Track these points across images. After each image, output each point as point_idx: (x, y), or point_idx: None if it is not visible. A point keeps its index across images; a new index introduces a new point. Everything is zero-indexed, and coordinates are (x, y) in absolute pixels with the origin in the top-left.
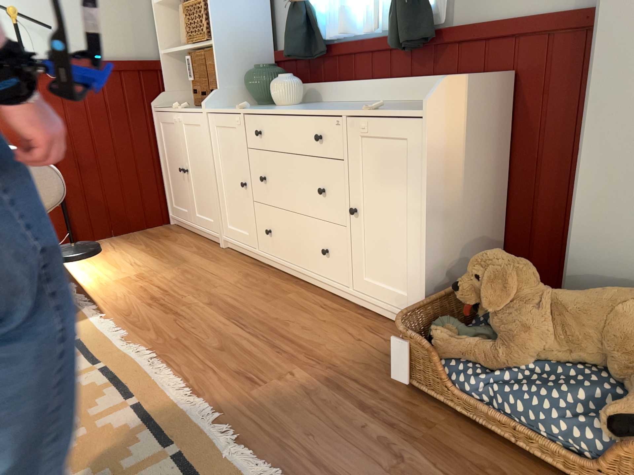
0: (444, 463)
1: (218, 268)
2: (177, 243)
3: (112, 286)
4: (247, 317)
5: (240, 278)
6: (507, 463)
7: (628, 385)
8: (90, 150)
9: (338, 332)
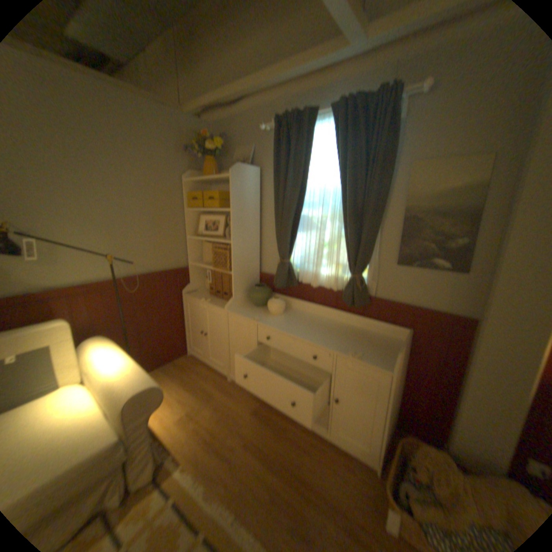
0: None
1: (234, 405)
2: (198, 377)
3: (173, 430)
4: (273, 462)
5: (252, 416)
6: None
7: None
8: (144, 324)
9: (331, 475)
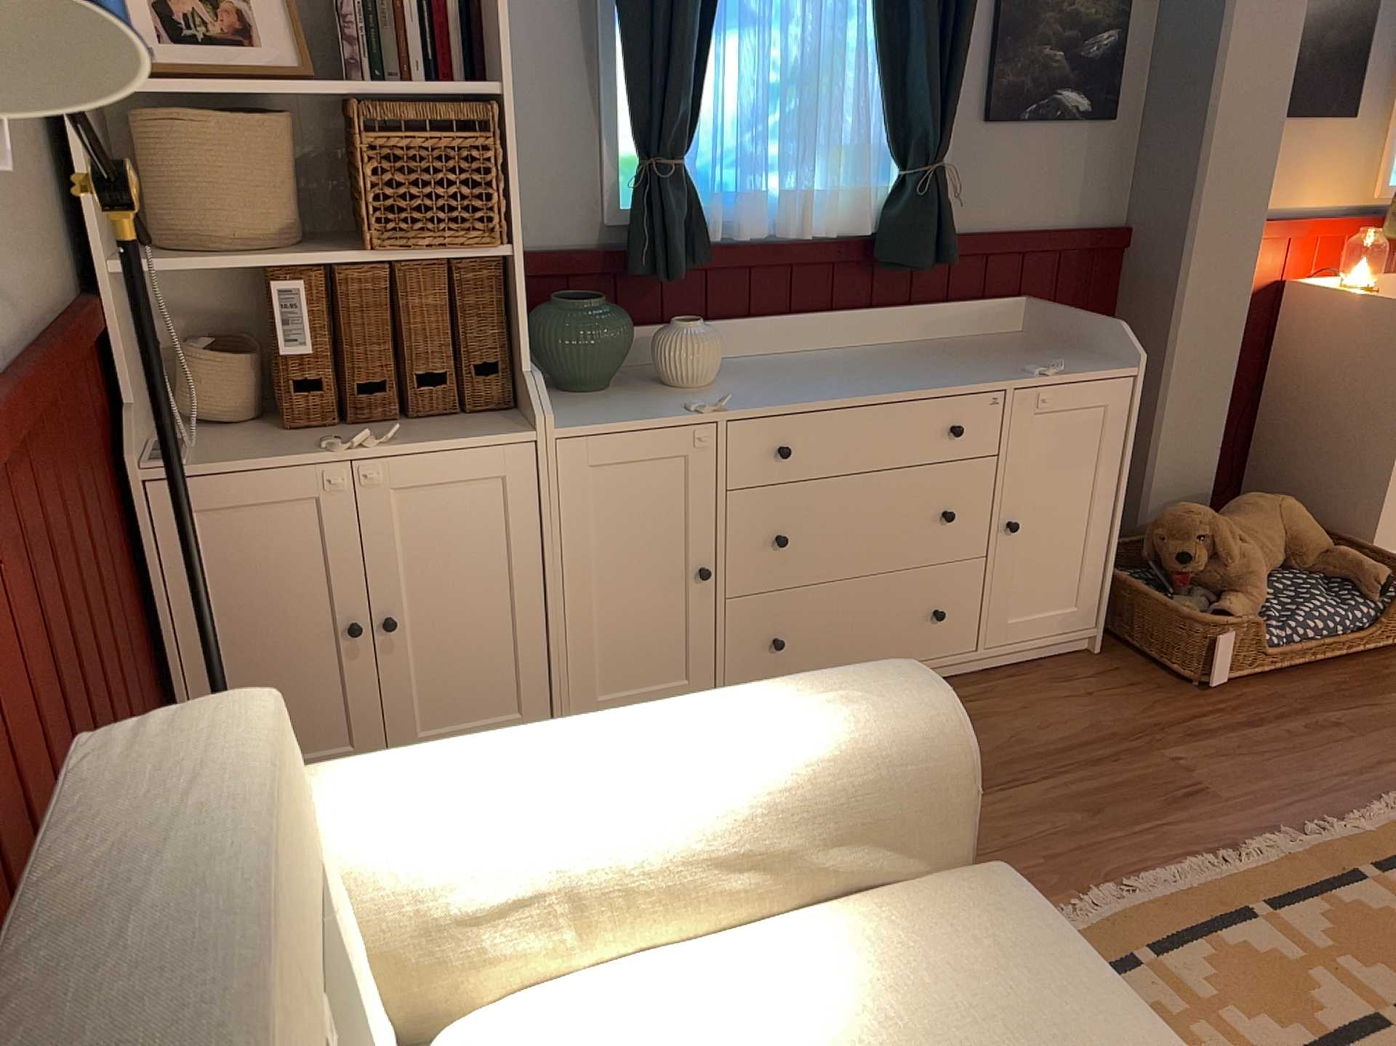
0: (1338, 704)
1: None
2: None
3: None
4: None
5: None
6: (1329, 676)
7: (1317, 568)
8: (101, 698)
9: (1061, 703)
